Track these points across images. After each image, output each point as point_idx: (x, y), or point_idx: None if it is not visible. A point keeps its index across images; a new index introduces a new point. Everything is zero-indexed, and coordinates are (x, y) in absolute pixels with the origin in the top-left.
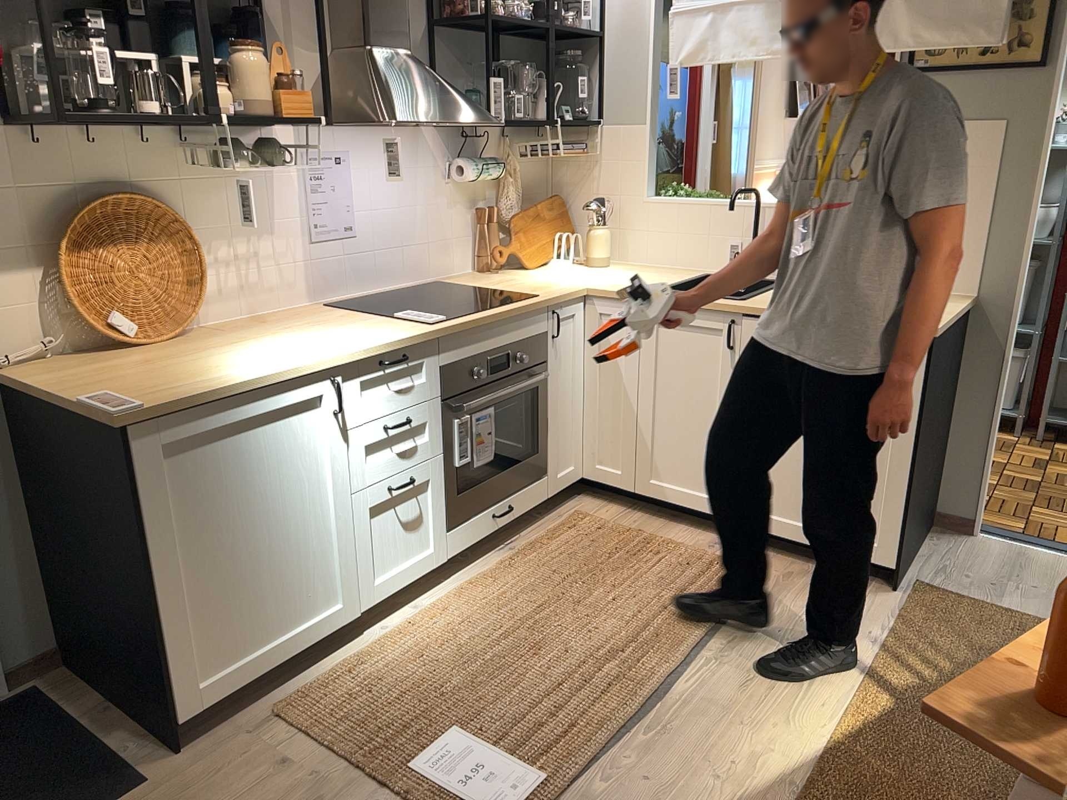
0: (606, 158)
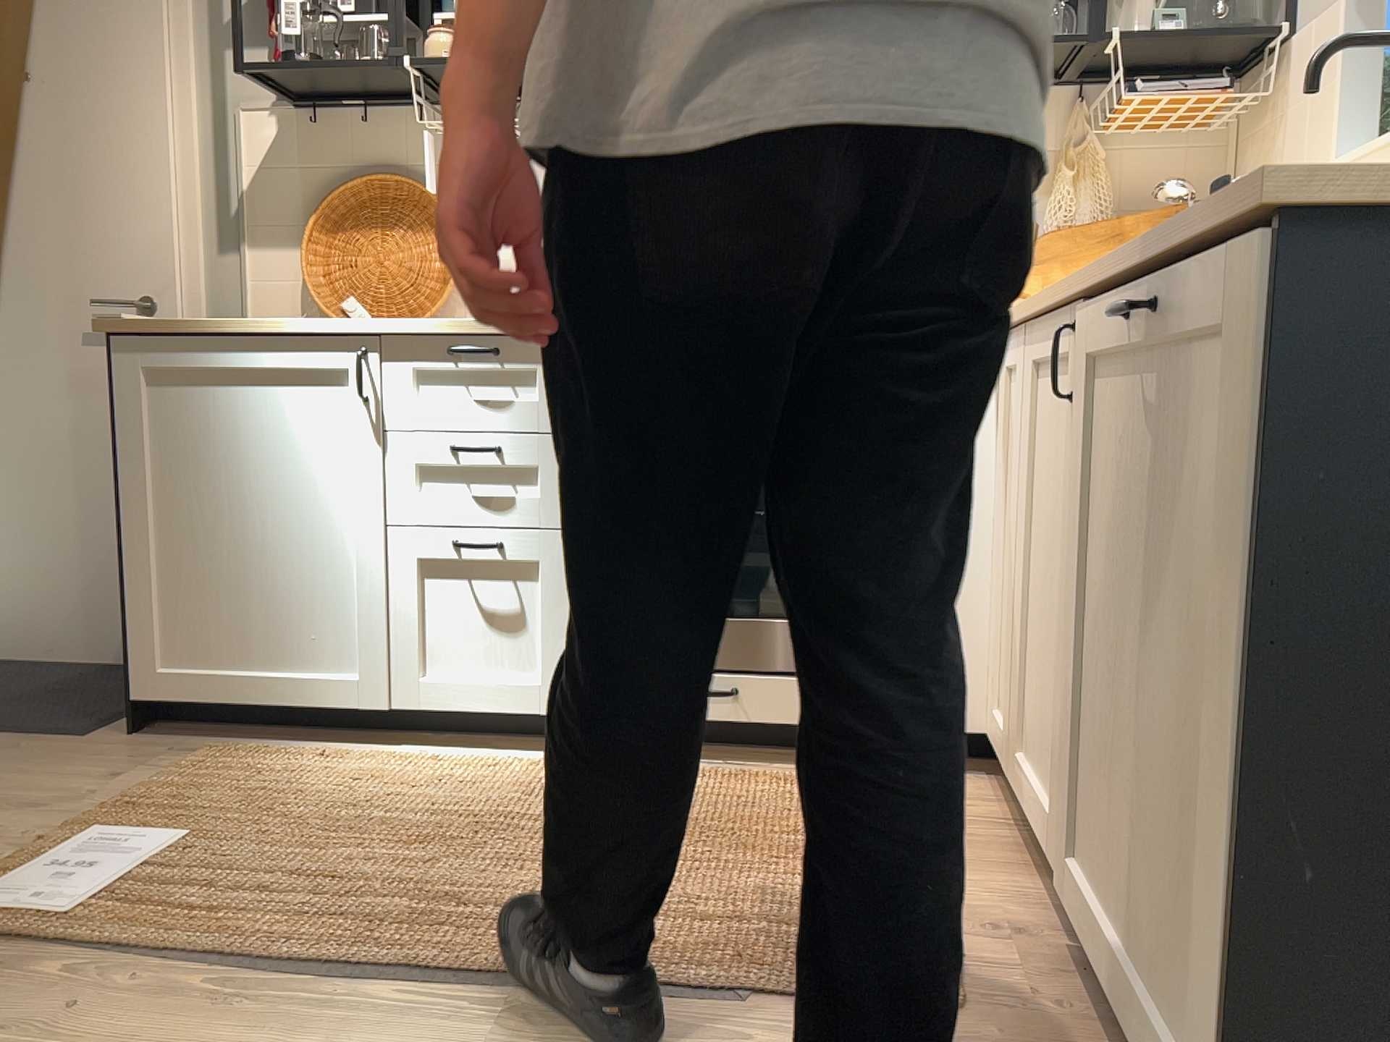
0: (1287, 105)
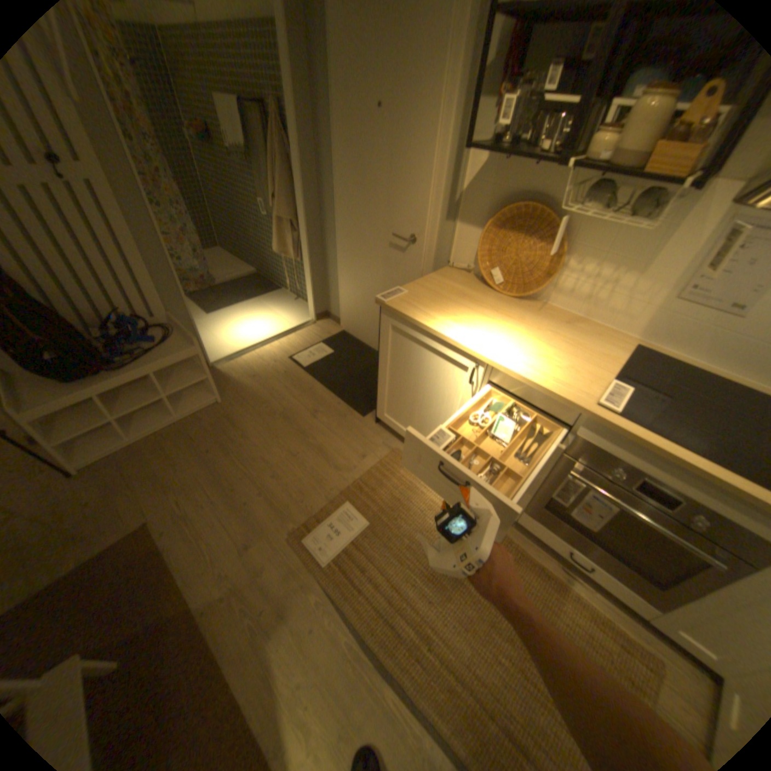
0: None
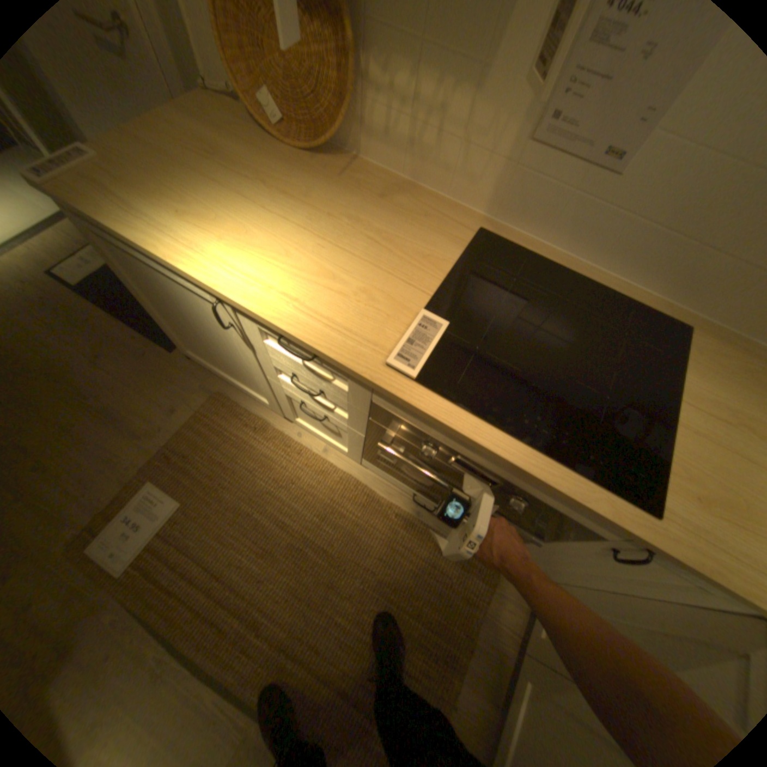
0: None
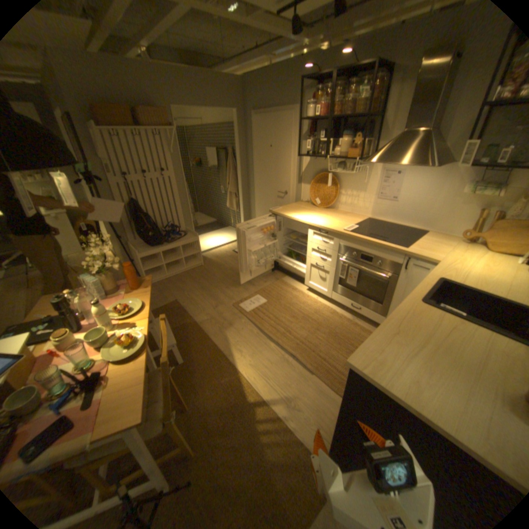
0: None
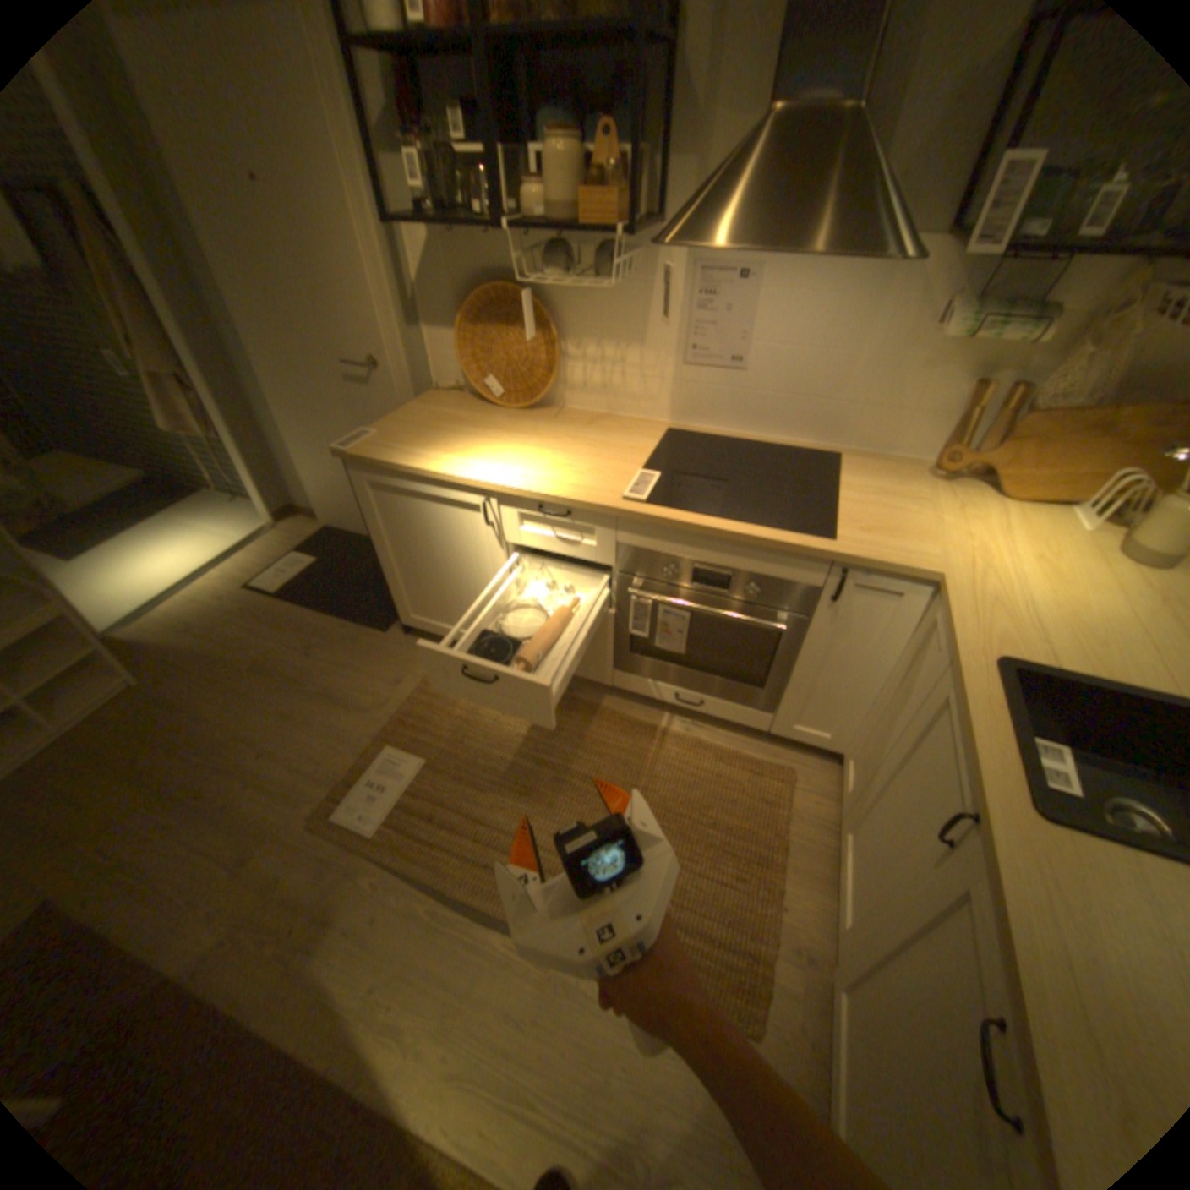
0: None
